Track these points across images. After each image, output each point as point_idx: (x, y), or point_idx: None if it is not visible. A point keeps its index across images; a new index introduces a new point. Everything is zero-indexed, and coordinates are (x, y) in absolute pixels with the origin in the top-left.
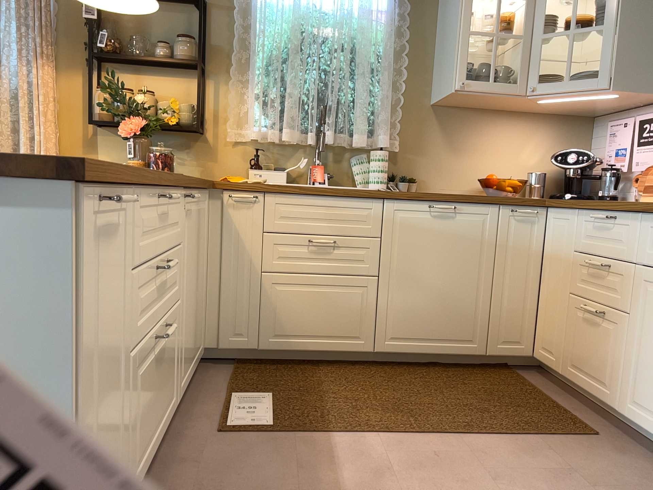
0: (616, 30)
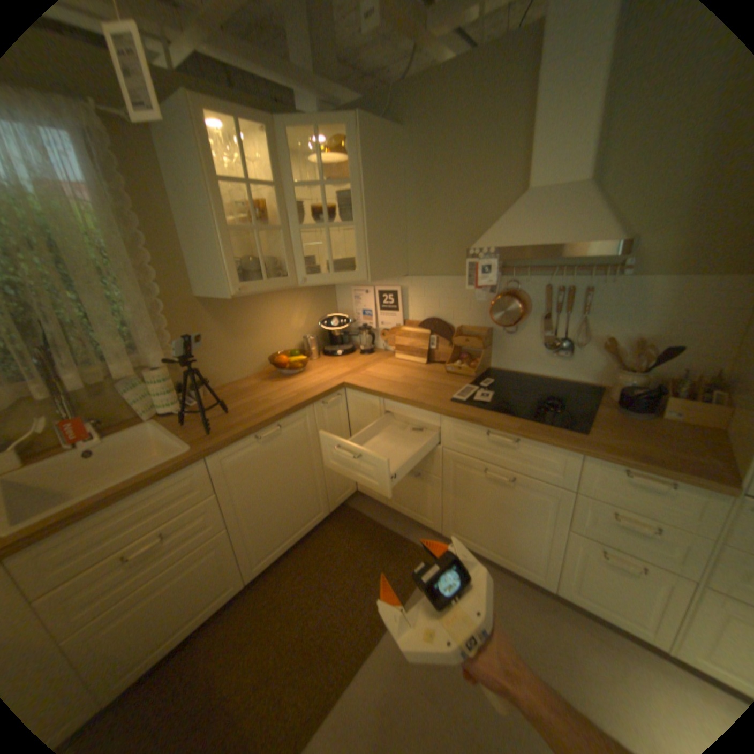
0: (362, 227)
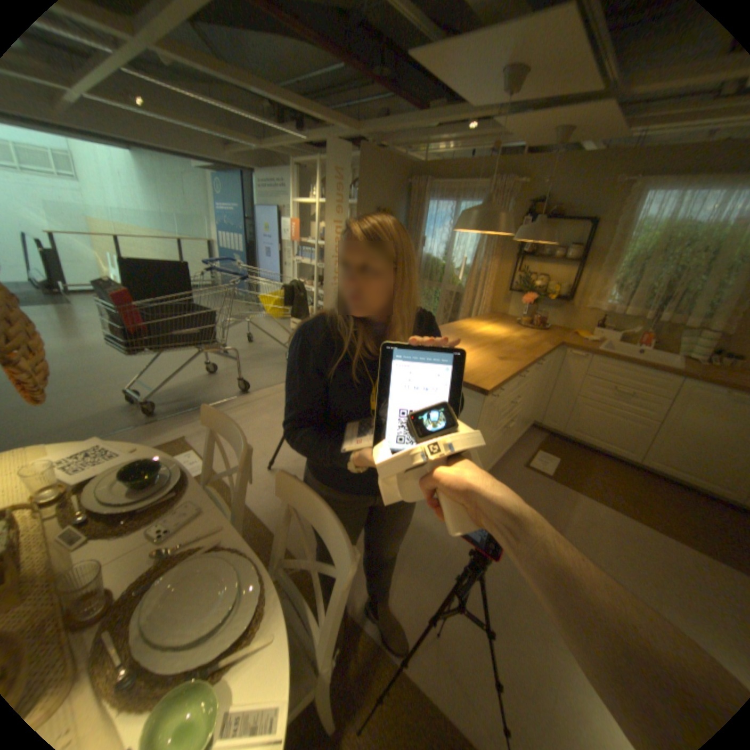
0: None
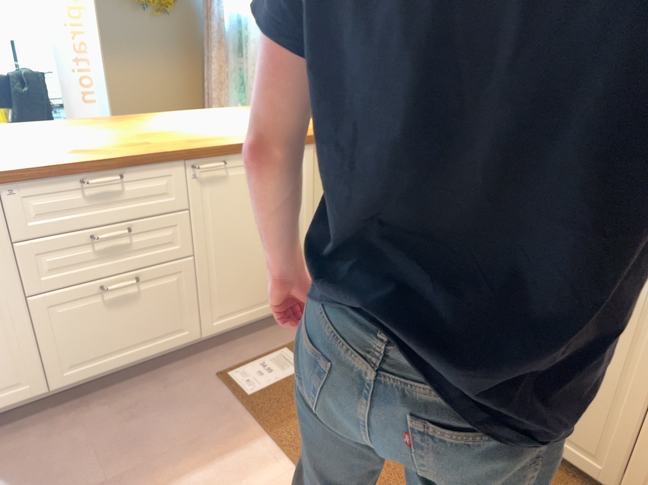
0: None
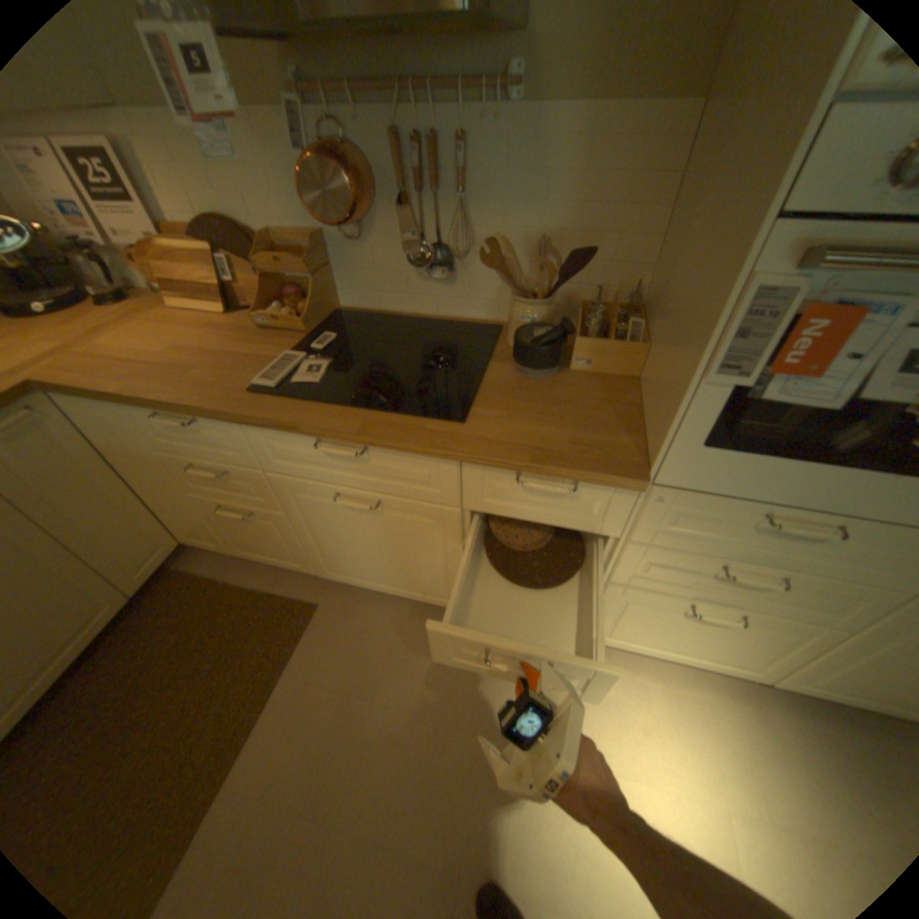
0: None
